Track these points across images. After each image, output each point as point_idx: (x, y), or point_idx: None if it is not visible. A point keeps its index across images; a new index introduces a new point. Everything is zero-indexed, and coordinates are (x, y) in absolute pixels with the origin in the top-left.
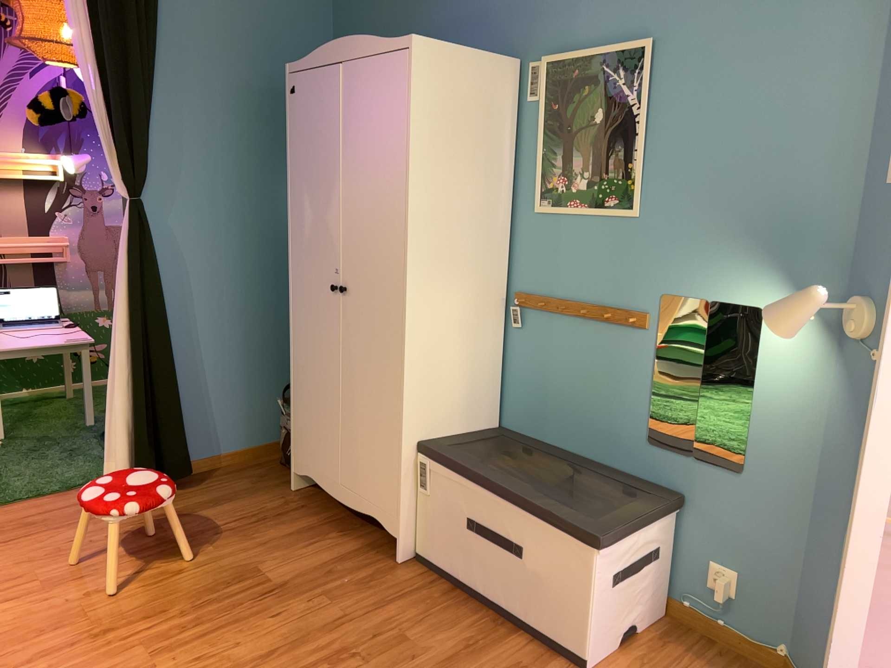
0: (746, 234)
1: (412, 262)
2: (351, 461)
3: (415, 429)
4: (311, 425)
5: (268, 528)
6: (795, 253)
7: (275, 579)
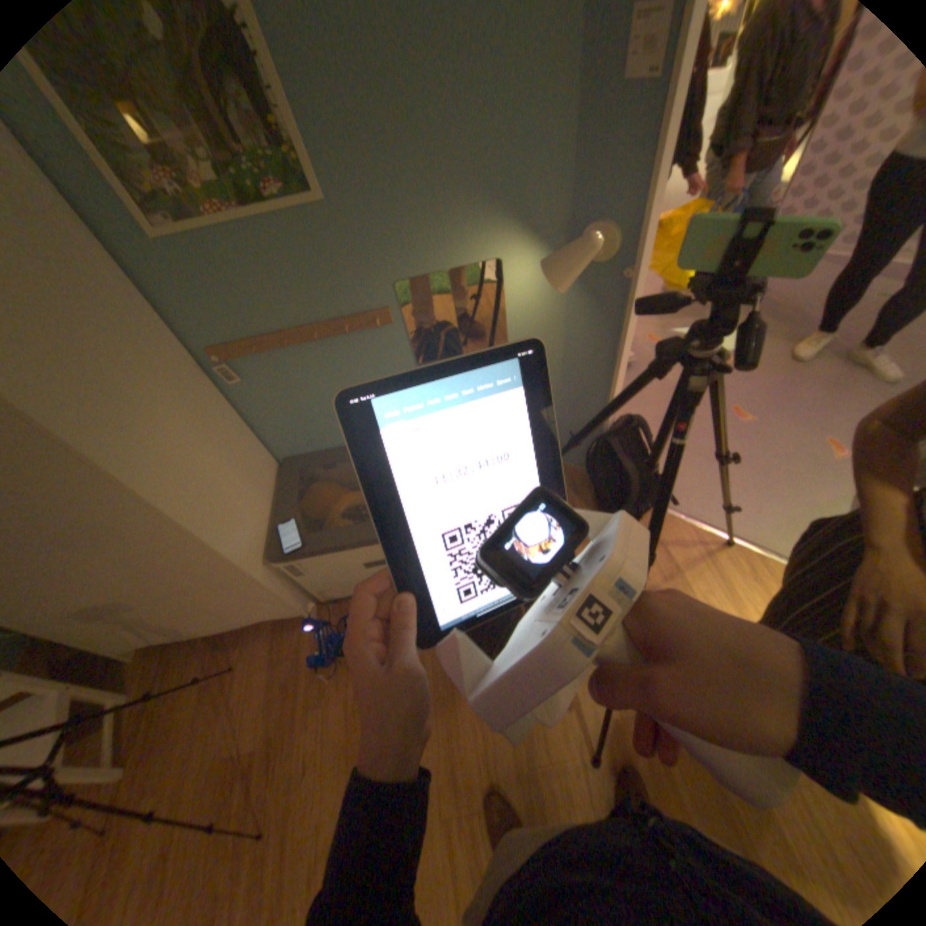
0: (467, 182)
1: (86, 442)
2: (189, 610)
3: (251, 555)
4: (99, 626)
5: (170, 716)
6: (523, 191)
7: (253, 746)
